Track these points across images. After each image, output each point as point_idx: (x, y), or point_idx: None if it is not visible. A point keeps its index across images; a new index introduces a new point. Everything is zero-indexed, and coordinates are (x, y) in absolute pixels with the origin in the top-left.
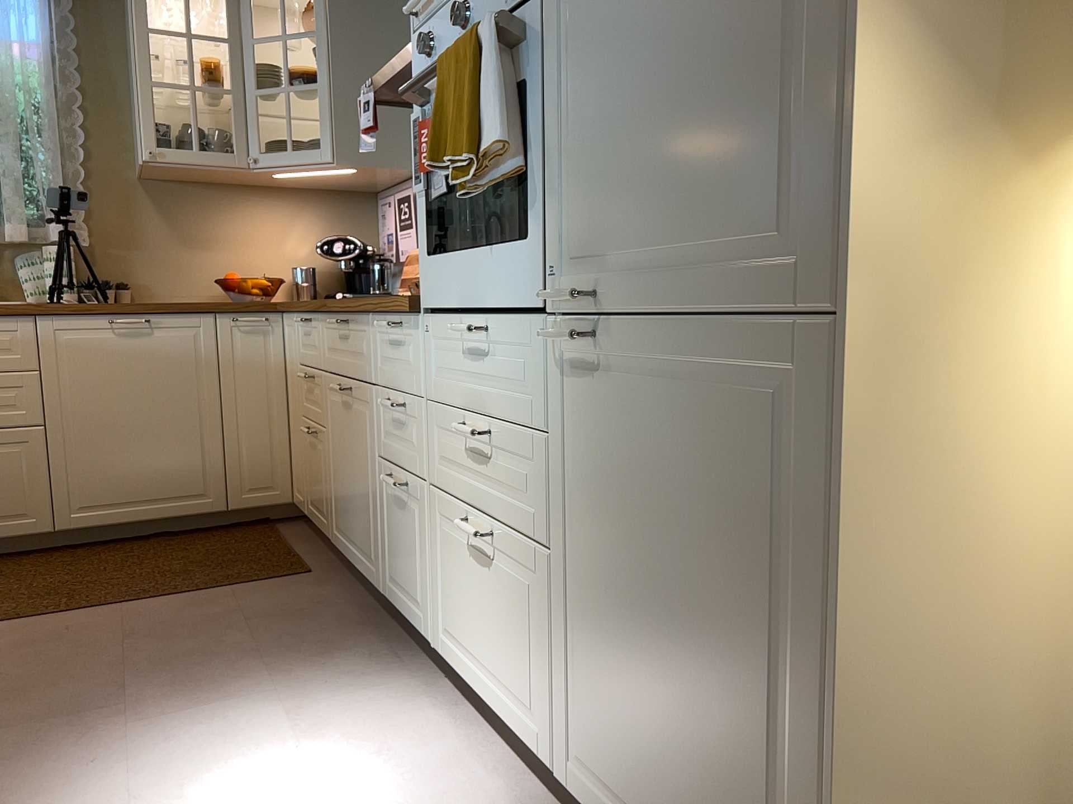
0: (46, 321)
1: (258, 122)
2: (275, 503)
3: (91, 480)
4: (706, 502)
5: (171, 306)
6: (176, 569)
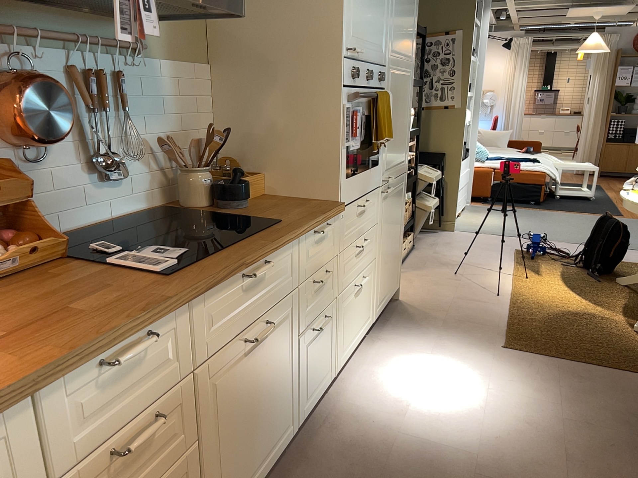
0: None
1: None
2: None
3: None
4: (396, 212)
5: None
6: None
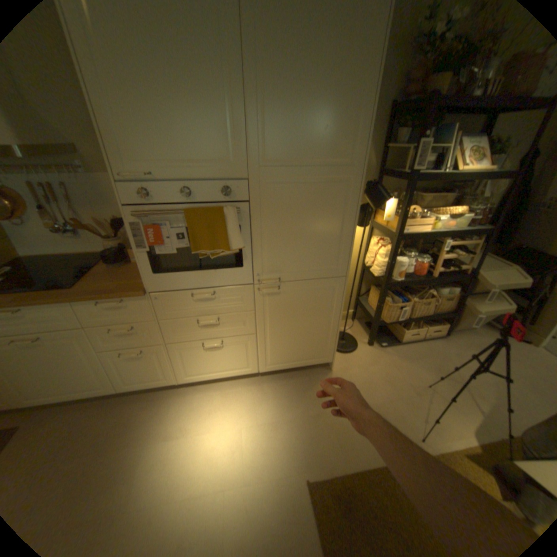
0: None
1: None
2: None
3: None
4: (310, 307)
5: None
6: None
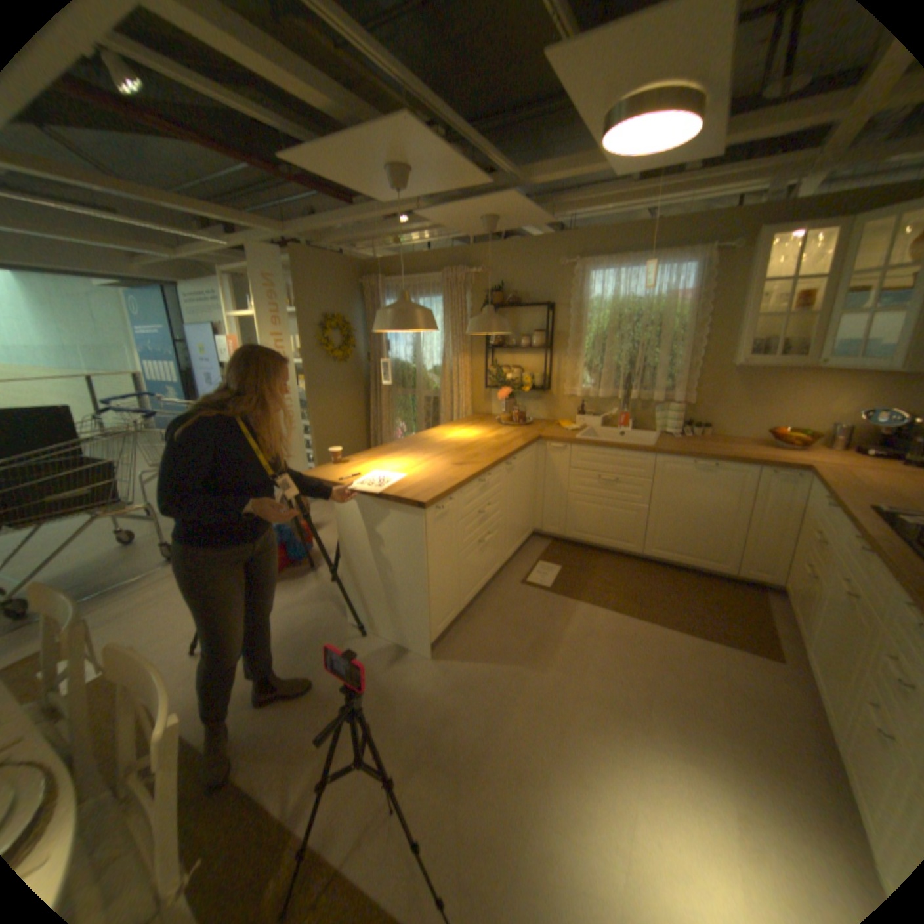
0: (660, 457)
1: (835, 334)
2: (772, 584)
3: (665, 537)
4: None
5: (733, 459)
6: (697, 610)
